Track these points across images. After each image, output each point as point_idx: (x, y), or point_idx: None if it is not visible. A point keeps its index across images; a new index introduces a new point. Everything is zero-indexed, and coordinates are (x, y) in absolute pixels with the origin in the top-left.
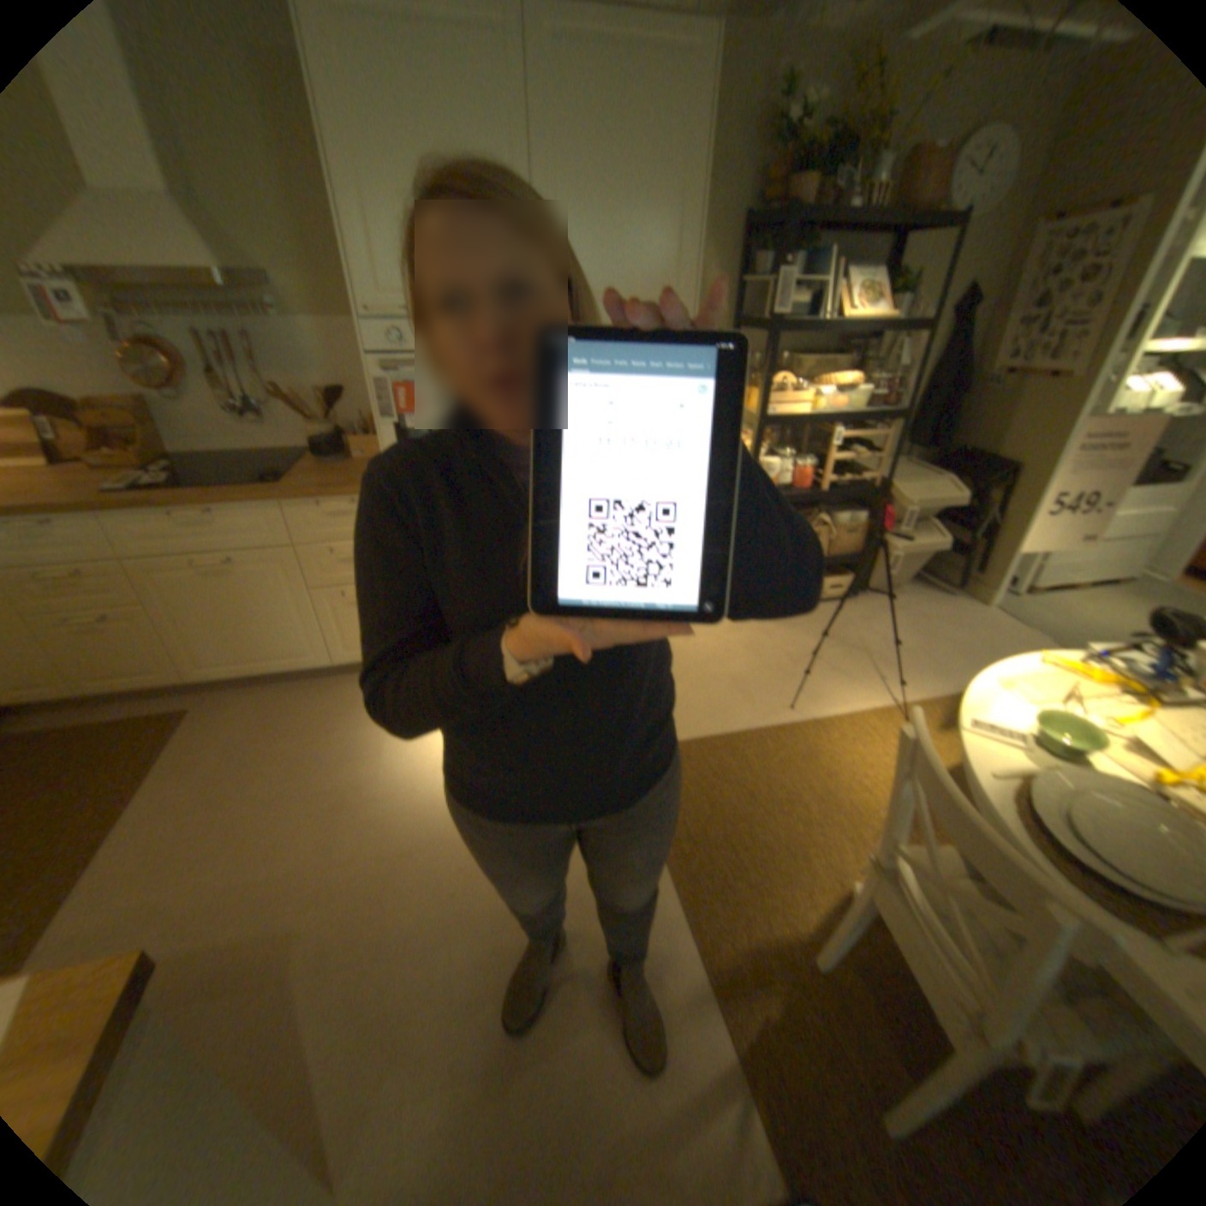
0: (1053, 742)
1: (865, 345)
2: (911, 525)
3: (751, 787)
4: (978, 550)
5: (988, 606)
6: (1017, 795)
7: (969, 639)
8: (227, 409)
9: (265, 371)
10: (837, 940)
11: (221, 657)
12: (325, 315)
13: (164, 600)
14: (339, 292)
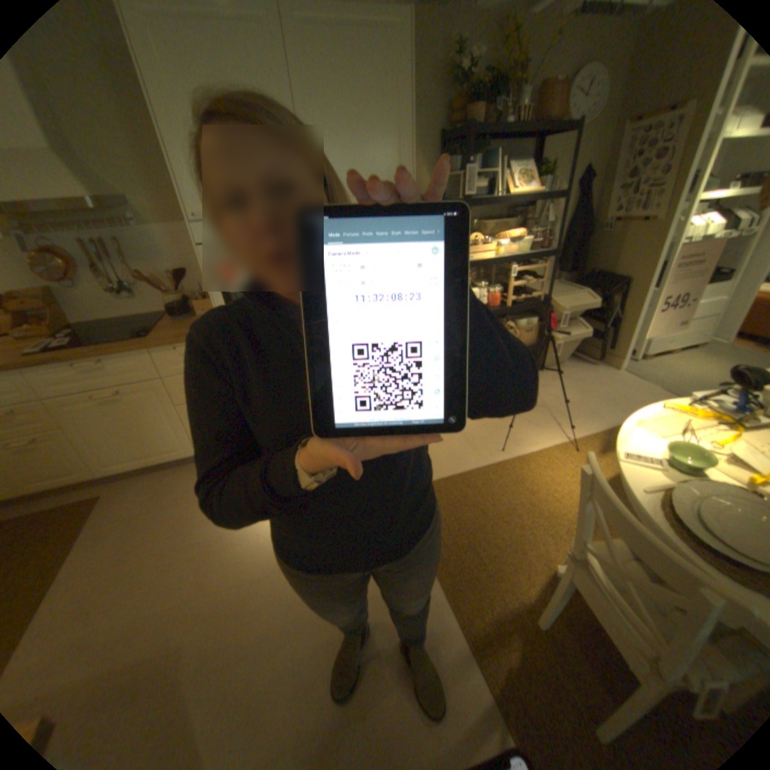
0: (679, 463)
1: (524, 210)
2: (565, 323)
3: (481, 506)
4: (609, 334)
5: (618, 369)
6: (661, 503)
7: (609, 392)
8: (106, 289)
9: (129, 261)
10: (550, 608)
11: (117, 457)
12: (166, 220)
13: (73, 422)
14: (174, 204)
